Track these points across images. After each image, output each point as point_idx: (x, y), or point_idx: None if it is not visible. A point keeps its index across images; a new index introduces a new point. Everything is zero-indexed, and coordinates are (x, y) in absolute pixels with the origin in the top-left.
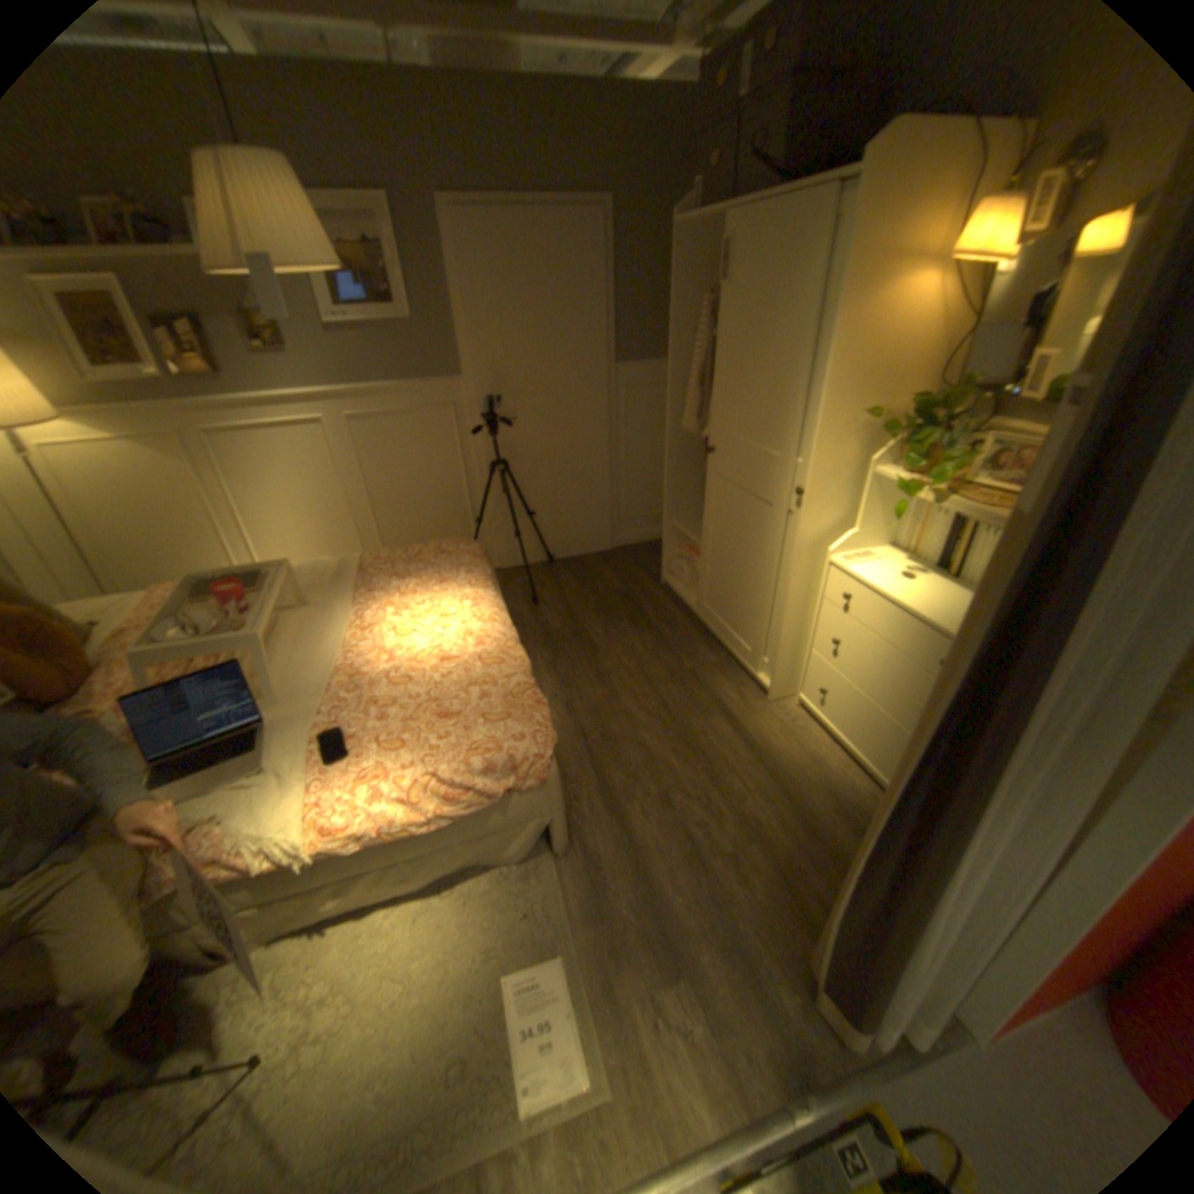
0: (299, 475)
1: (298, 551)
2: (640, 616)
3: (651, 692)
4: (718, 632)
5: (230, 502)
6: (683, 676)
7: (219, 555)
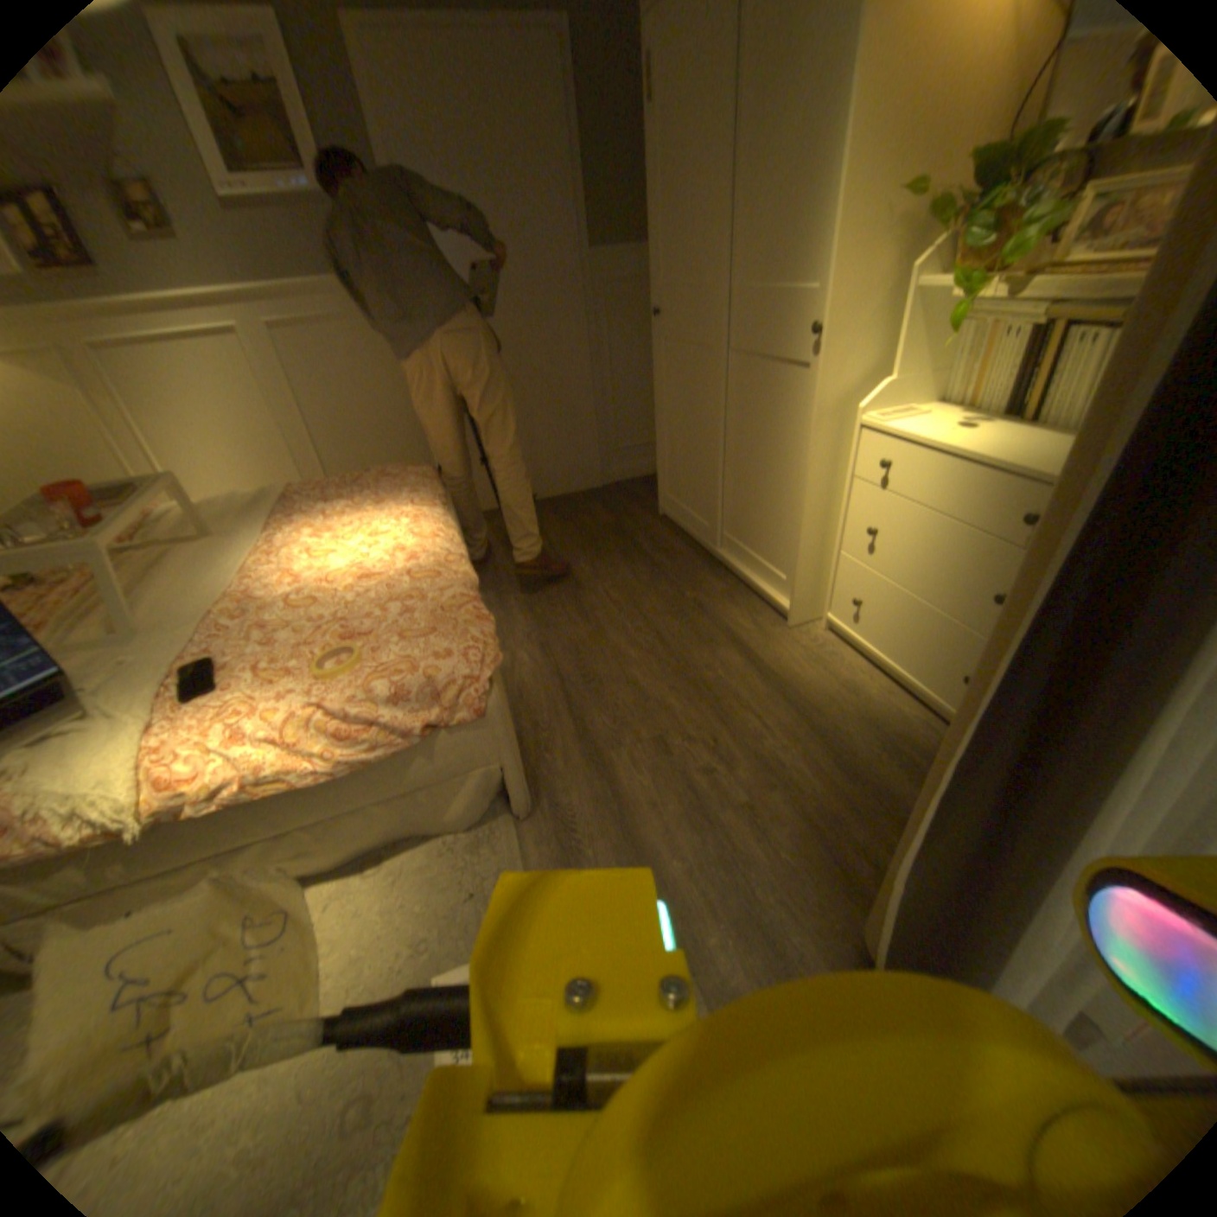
0: (216, 401)
1: None
2: (632, 548)
3: (644, 626)
4: (725, 556)
5: (136, 437)
6: (684, 606)
7: None
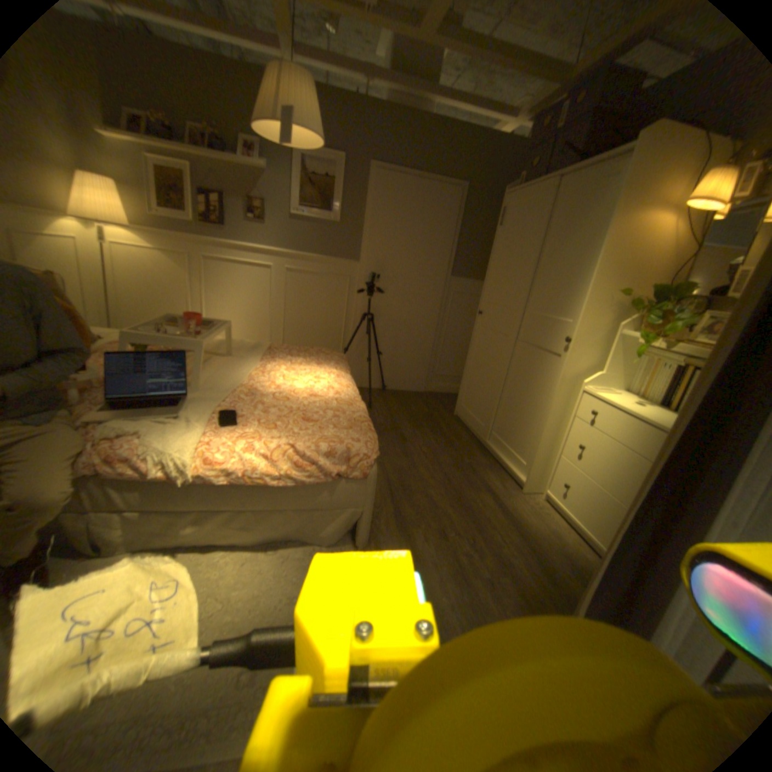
0: (247, 295)
1: None
2: (436, 427)
3: (439, 469)
4: (490, 445)
5: (201, 301)
6: (462, 465)
7: None
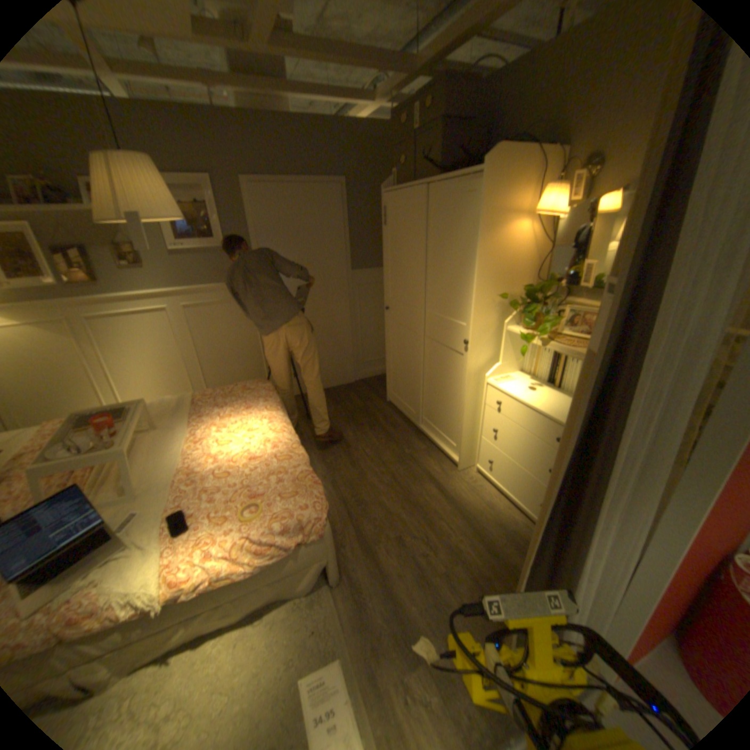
0: (149, 344)
1: (147, 394)
2: (374, 422)
3: (385, 470)
4: (423, 429)
5: (100, 363)
6: (404, 458)
7: (91, 399)
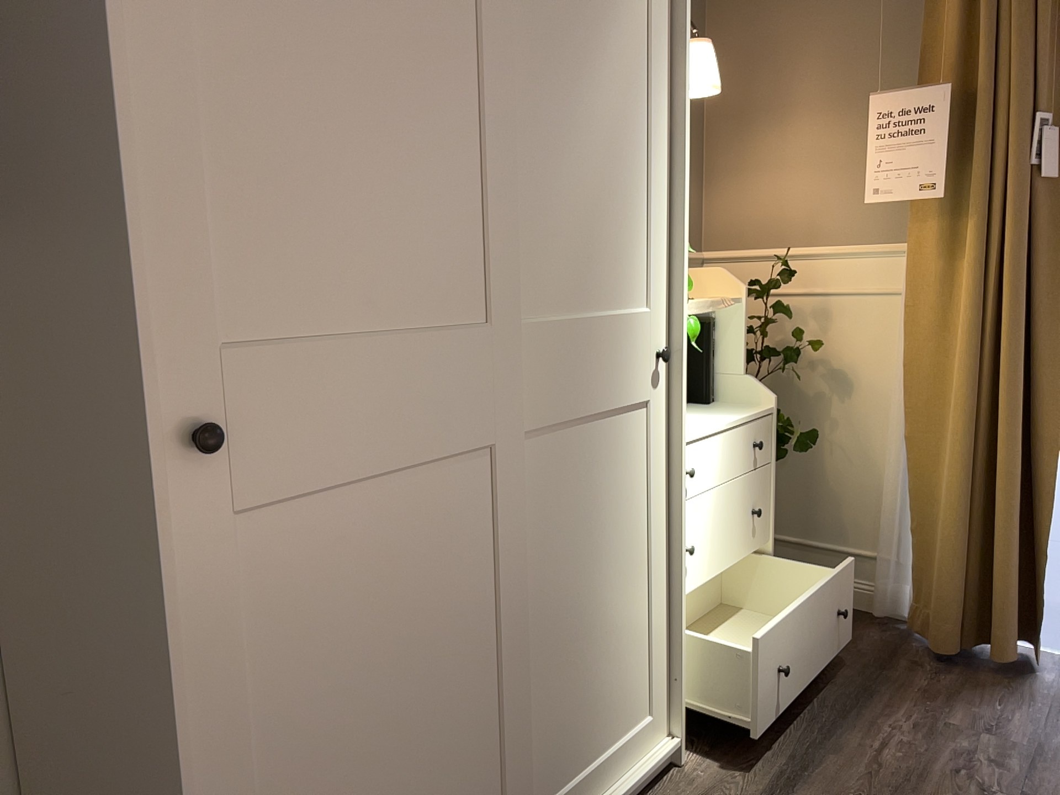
0: None
1: None
2: None
3: None
4: None
5: None
6: None
7: None
